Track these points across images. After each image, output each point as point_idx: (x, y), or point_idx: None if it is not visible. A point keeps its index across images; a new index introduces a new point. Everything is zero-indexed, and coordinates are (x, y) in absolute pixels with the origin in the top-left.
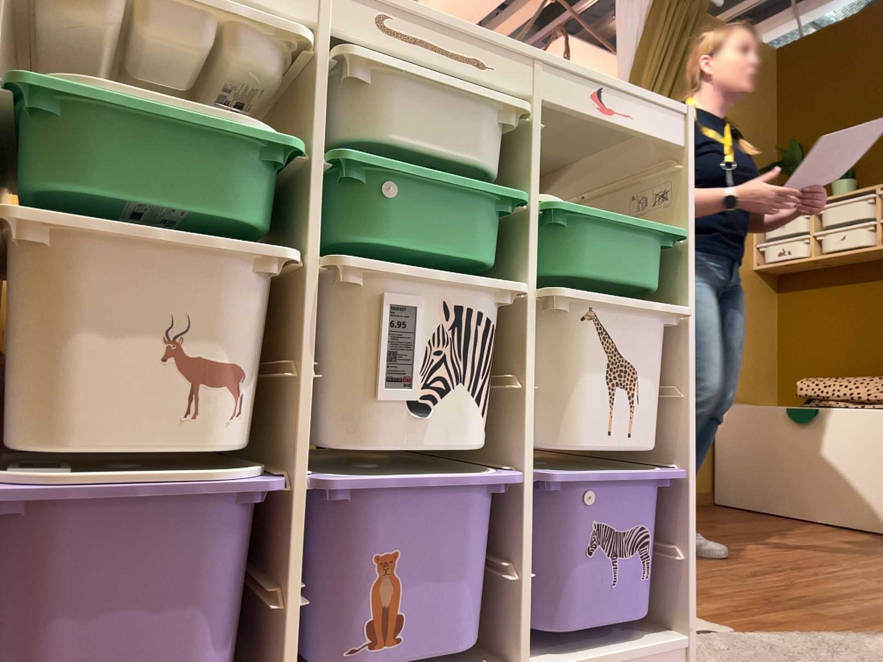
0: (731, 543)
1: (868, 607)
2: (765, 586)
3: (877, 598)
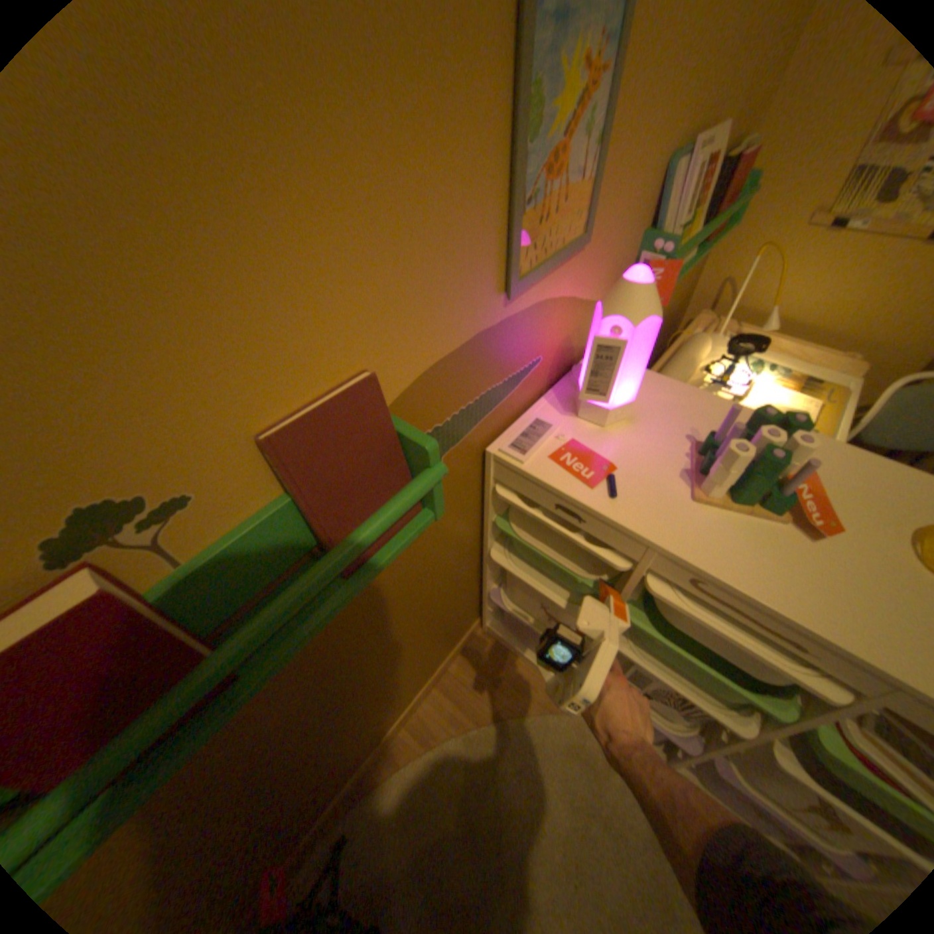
0: None
1: None
2: None
3: None
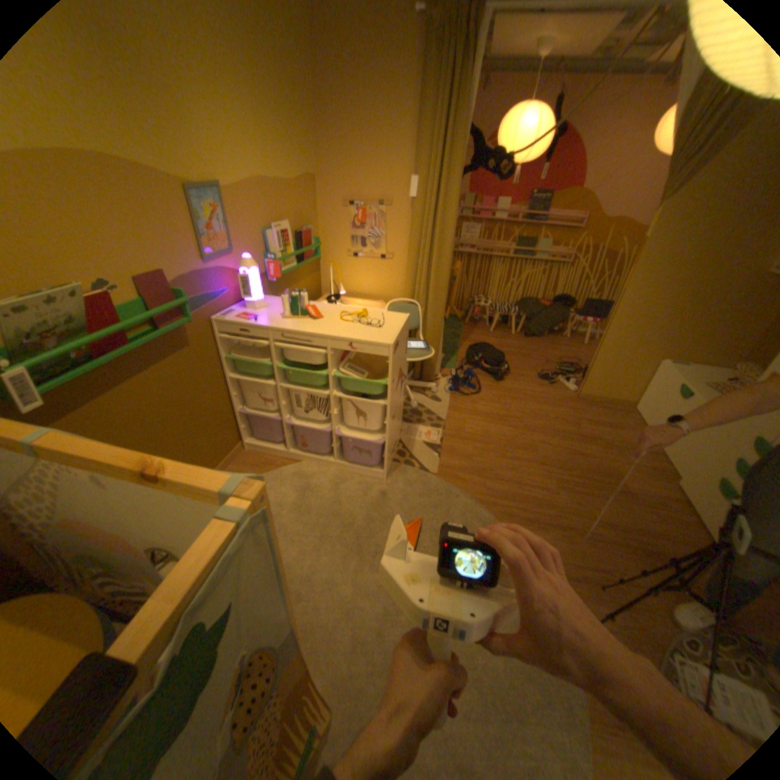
0: (551, 442)
1: (509, 494)
2: (496, 468)
3: (526, 494)
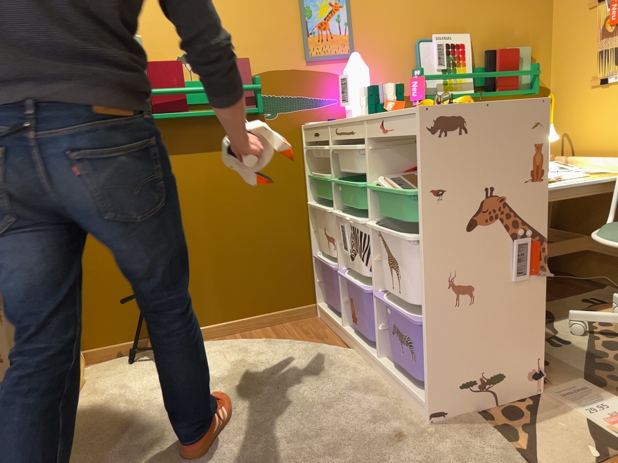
0: None
1: None
2: None
3: None
